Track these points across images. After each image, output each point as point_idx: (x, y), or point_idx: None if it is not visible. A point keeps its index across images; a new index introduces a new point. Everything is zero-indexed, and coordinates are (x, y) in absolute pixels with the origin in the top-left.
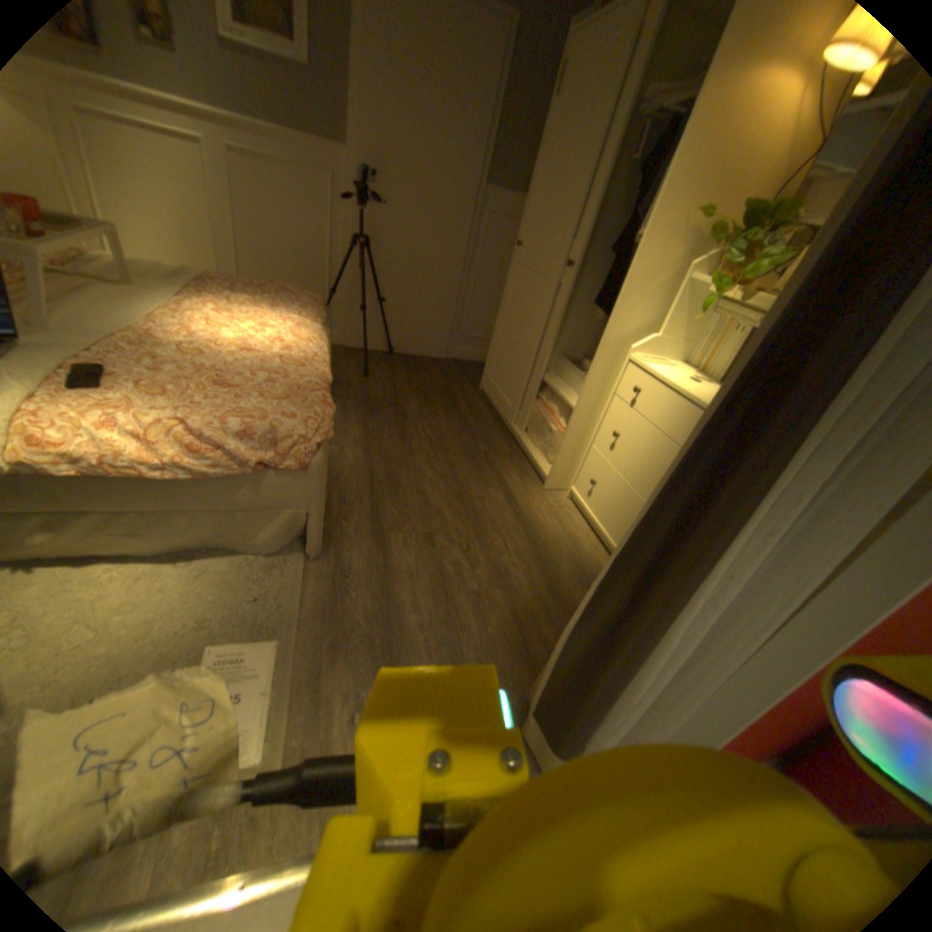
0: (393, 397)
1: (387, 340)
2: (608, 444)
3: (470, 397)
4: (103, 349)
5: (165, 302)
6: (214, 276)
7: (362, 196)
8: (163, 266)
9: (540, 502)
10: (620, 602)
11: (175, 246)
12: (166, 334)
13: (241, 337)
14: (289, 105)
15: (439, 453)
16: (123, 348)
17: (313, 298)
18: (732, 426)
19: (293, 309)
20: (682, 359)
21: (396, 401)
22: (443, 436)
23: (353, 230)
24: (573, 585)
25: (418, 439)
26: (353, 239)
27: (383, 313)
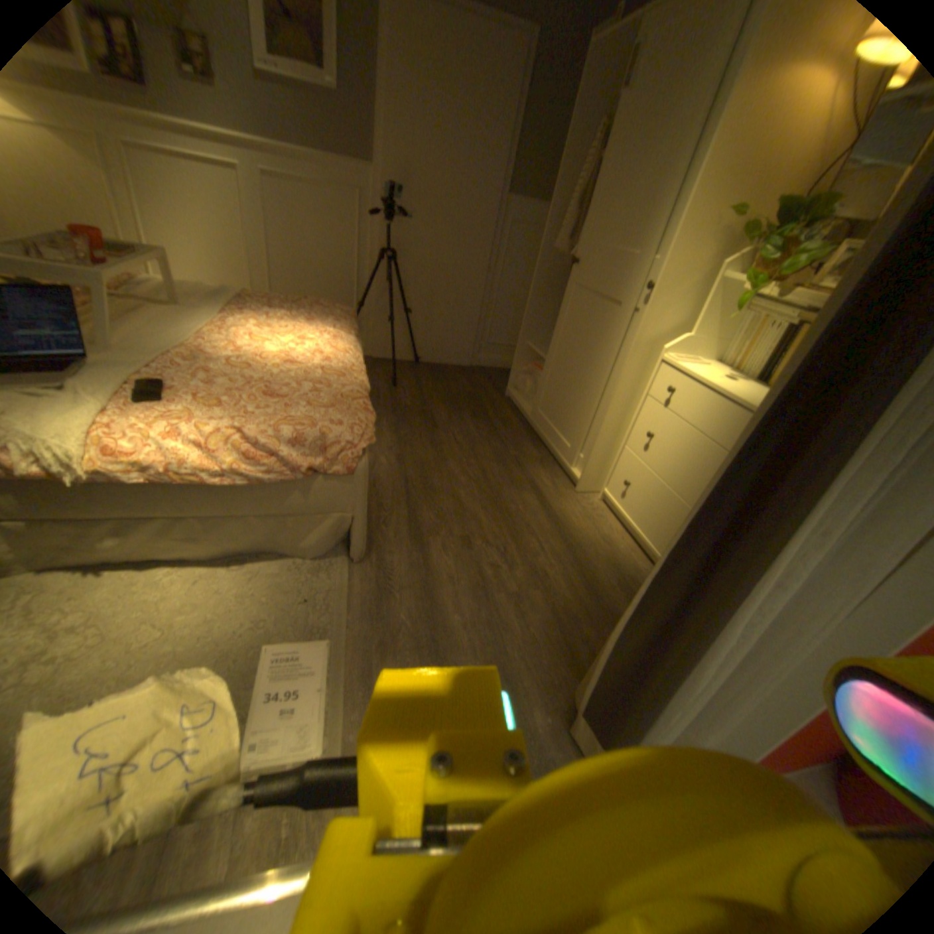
0: (422, 405)
1: (413, 349)
2: (642, 445)
3: (497, 403)
4: (161, 365)
5: (211, 320)
6: (252, 293)
7: (388, 212)
8: (206, 286)
9: (573, 505)
10: (674, 596)
11: (213, 267)
12: (215, 350)
13: (283, 350)
14: (319, 128)
15: (470, 458)
16: (179, 364)
17: (345, 311)
18: (791, 417)
19: (328, 322)
20: (716, 358)
21: (425, 408)
22: (473, 442)
23: (380, 244)
24: (611, 586)
25: (449, 445)
26: (380, 253)
27: (409, 323)
